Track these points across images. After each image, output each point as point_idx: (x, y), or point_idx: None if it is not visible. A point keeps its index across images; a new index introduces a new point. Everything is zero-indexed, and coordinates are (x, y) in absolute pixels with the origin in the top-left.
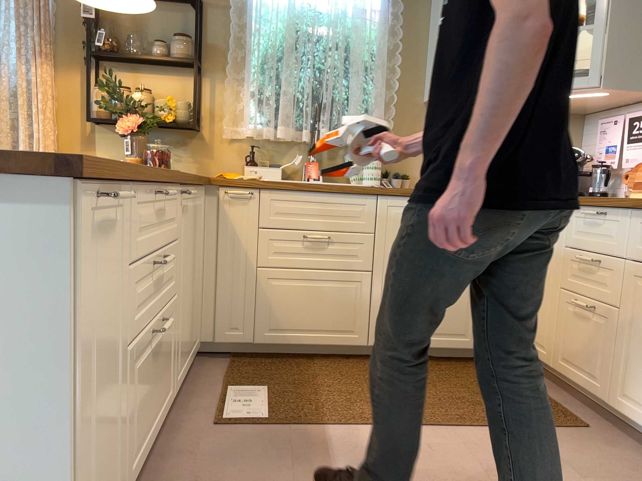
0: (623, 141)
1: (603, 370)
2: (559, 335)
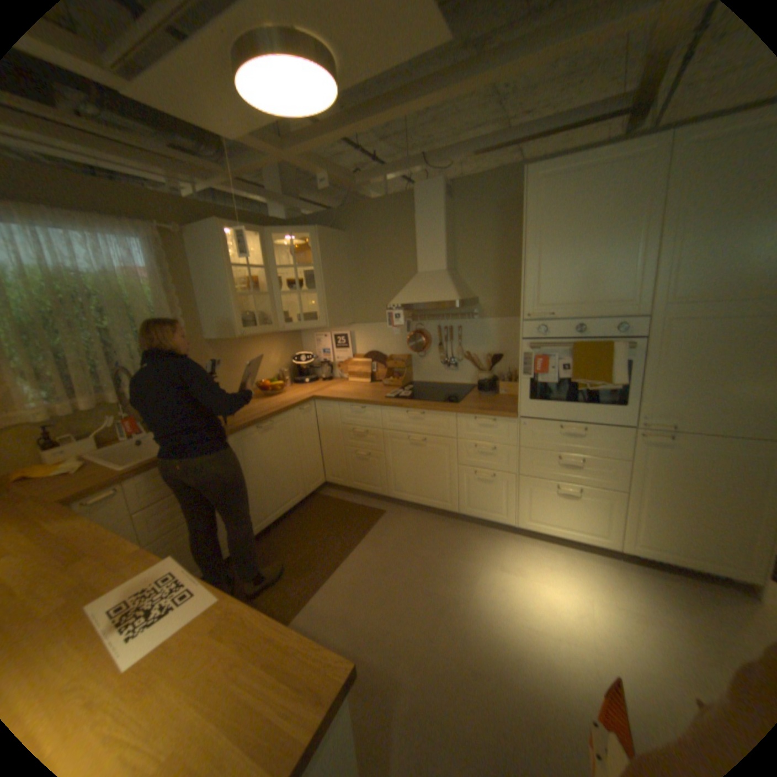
0: (329, 346)
1: (380, 482)
2: (348, 470)
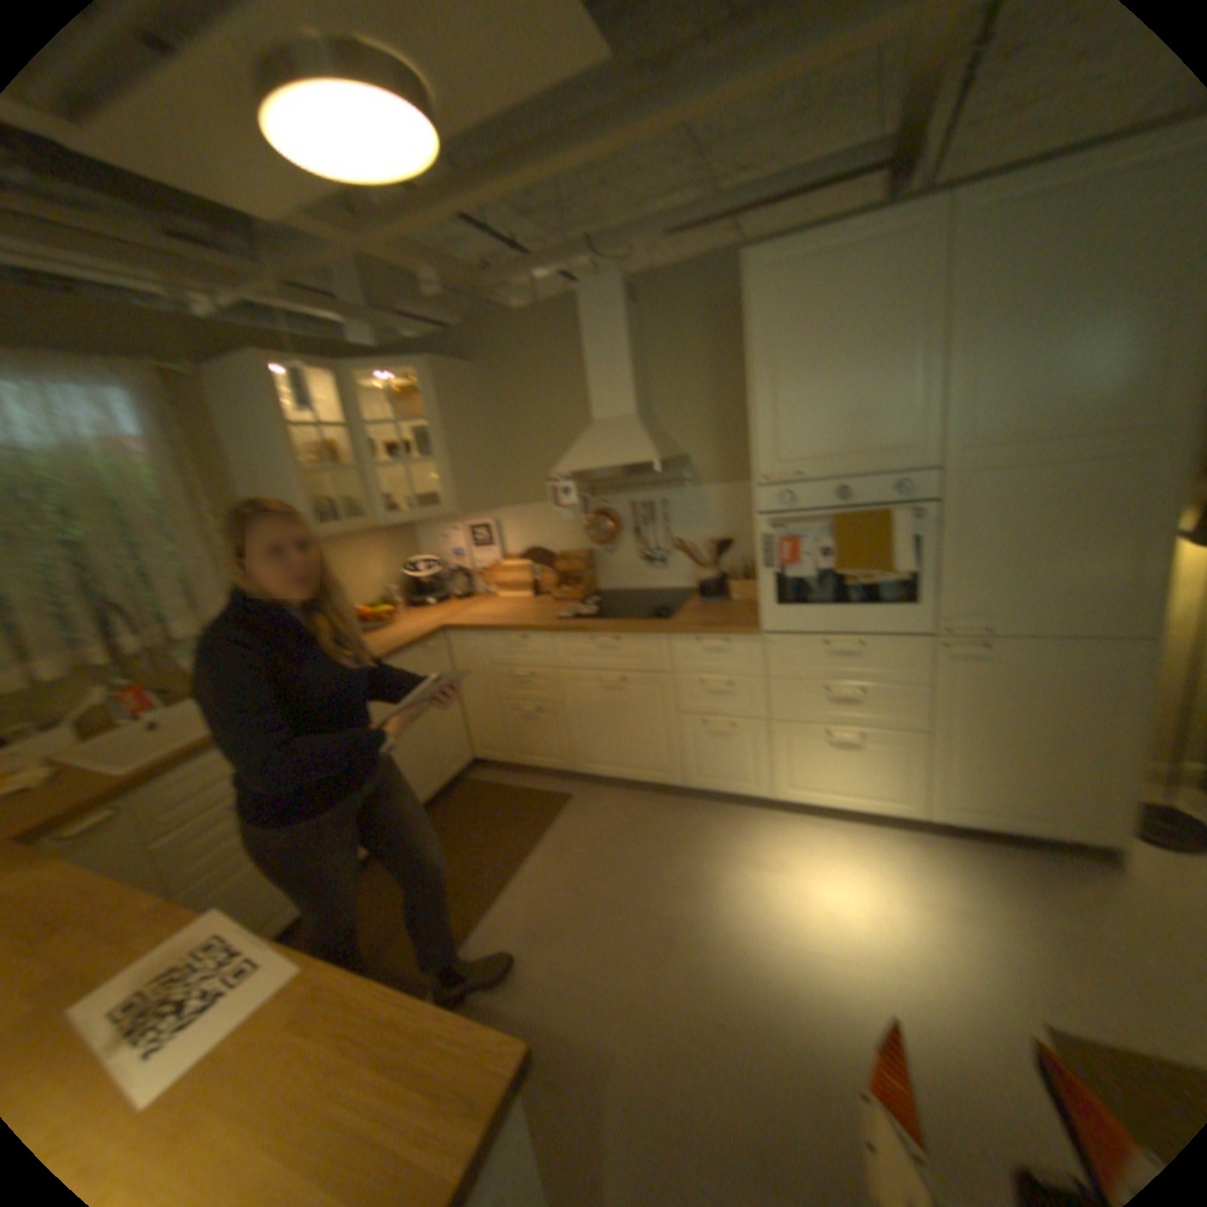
0: (466, 545)
1: (563, 752)
2: (511, 738)
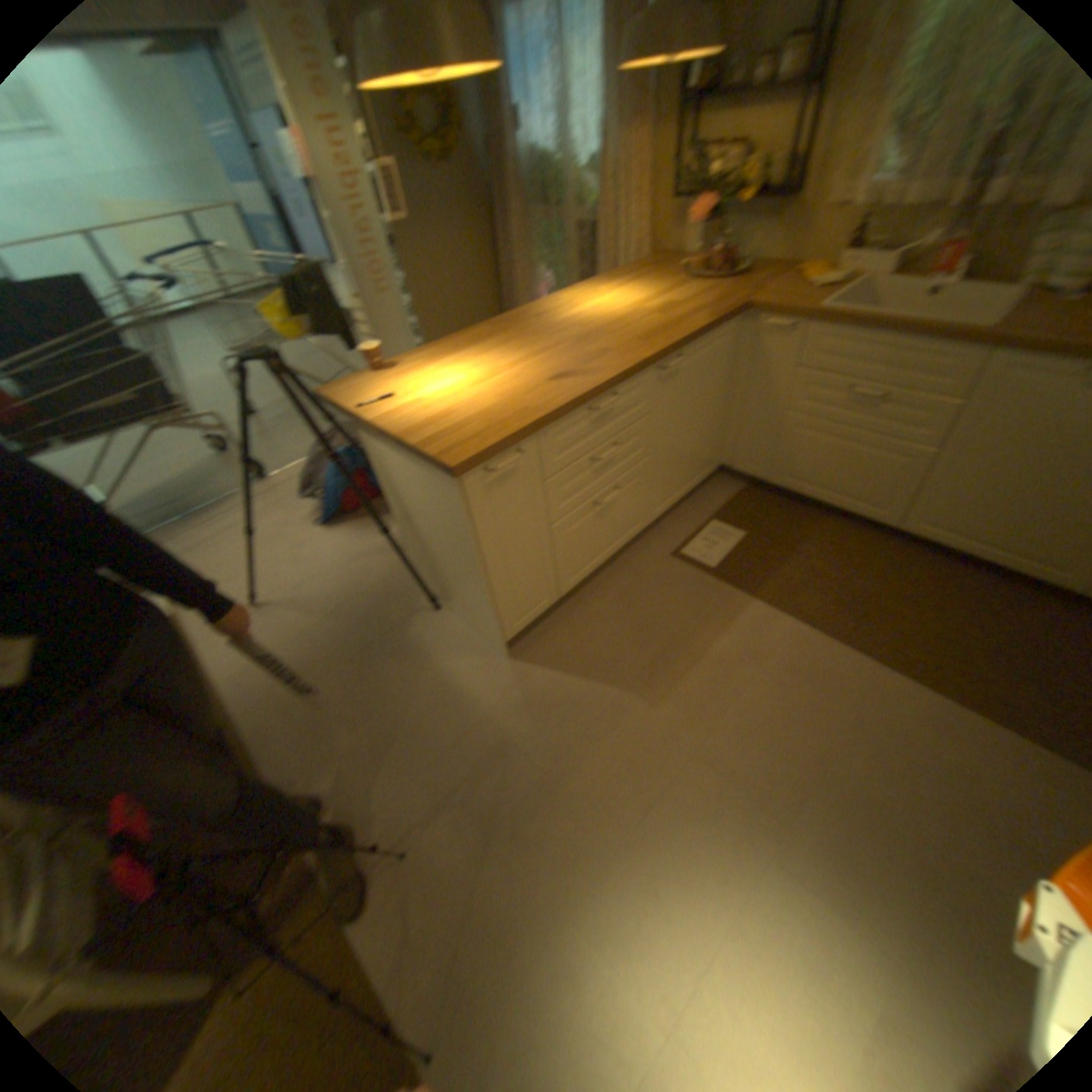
0: None
1: None
2: None
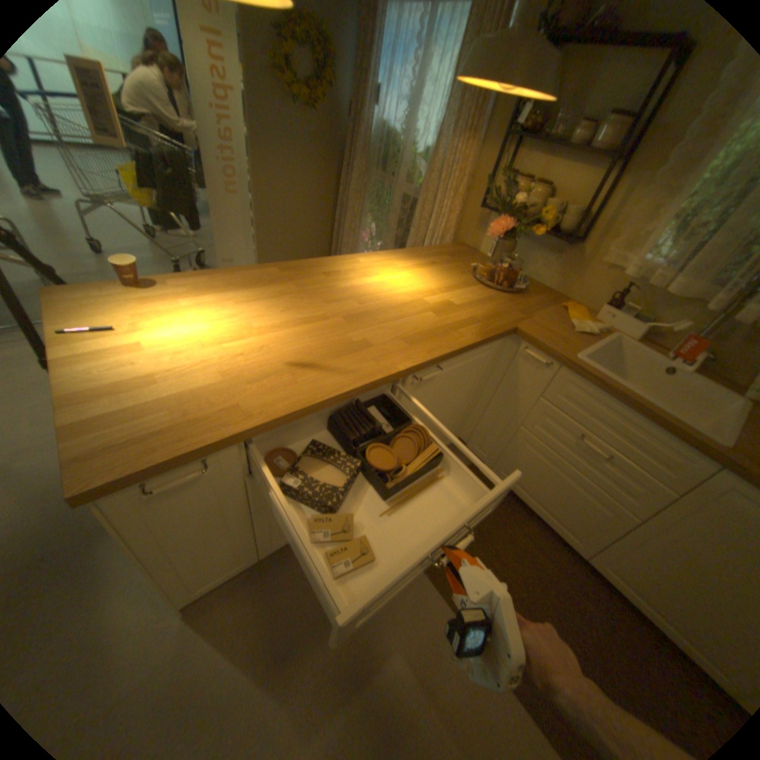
0: None
1: None
2: None
